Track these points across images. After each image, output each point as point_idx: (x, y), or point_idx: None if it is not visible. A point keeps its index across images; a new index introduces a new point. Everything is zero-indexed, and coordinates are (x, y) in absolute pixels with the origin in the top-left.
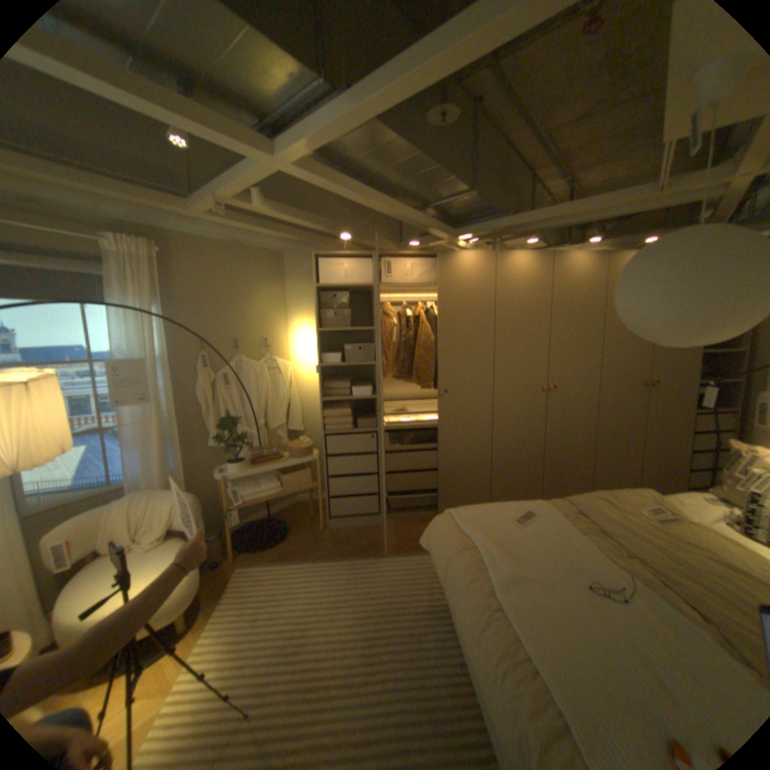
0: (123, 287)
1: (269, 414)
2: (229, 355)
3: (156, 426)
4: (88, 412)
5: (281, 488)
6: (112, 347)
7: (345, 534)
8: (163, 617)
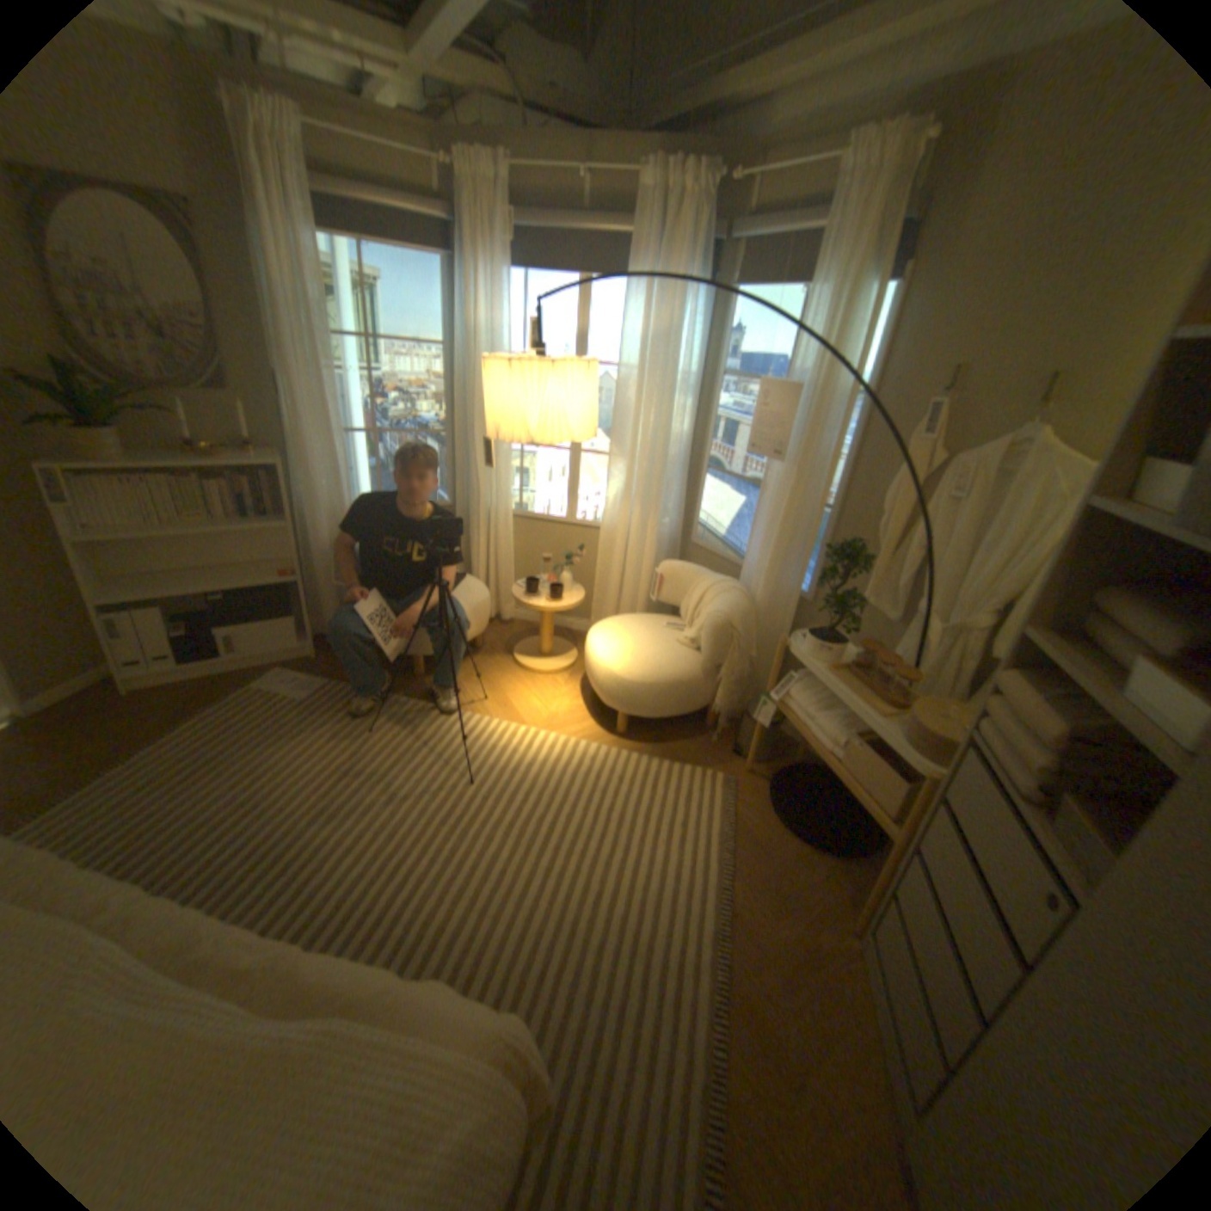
0: (846, 245)
1: (1014, 616)
2: (1019, 417)
3: (786, 506)
4: (761, 456)
5: (843, 756)
6: (796, 361)
7: (843, 997)
8: (598, 688)
